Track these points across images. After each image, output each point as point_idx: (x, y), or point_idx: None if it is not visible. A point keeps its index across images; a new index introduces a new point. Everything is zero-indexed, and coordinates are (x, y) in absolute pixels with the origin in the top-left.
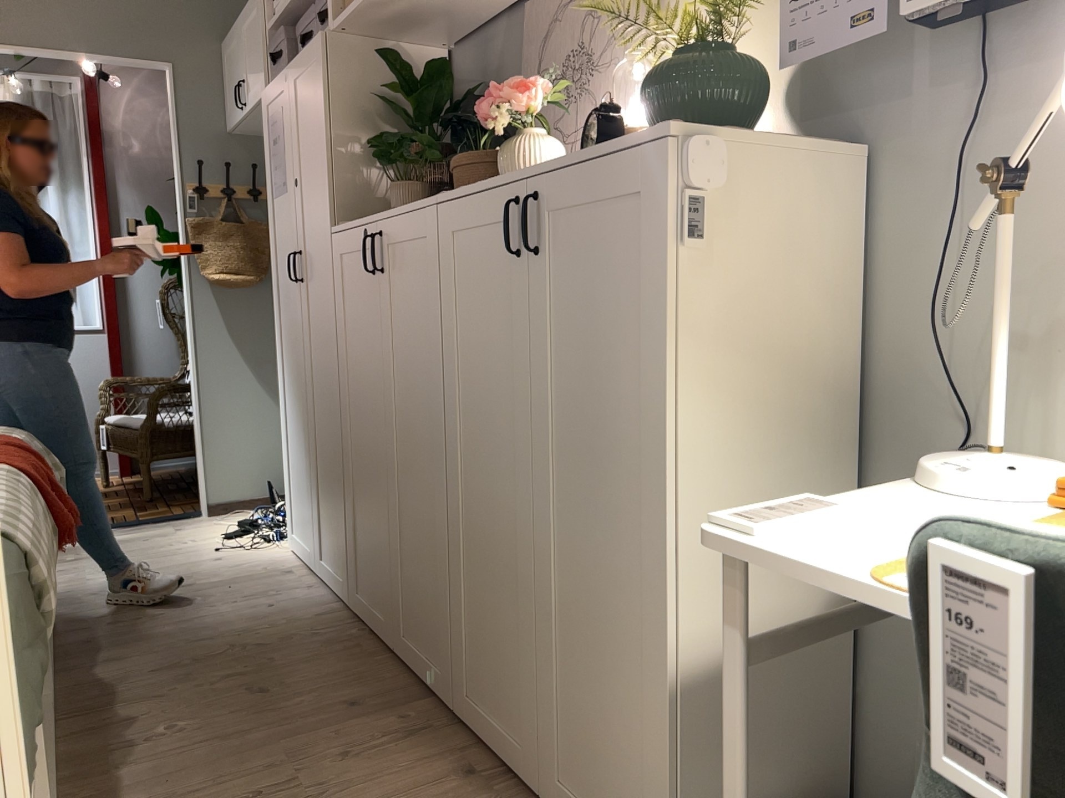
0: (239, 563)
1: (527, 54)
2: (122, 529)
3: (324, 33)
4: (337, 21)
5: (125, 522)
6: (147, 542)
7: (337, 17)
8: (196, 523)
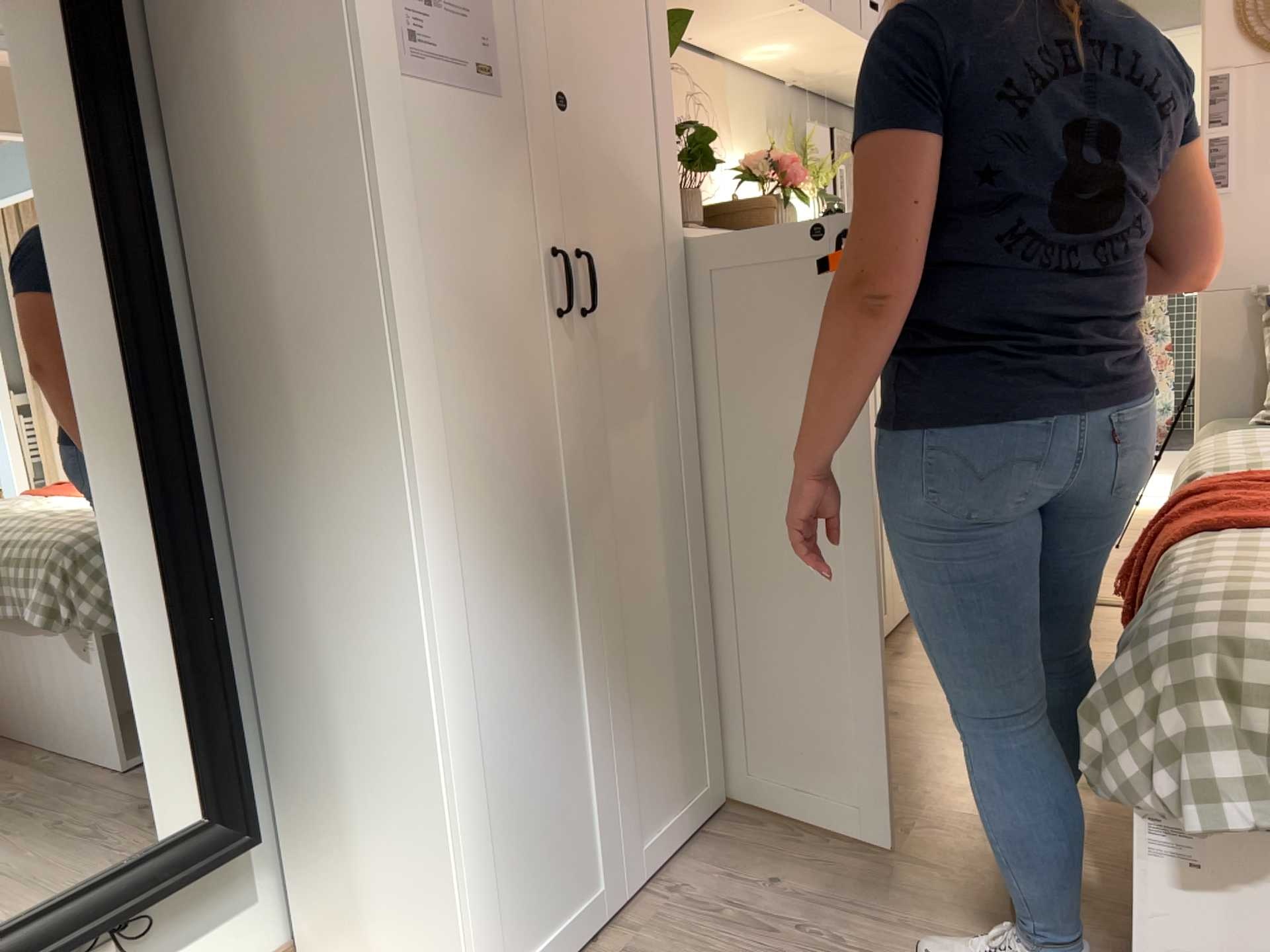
0: None
1: None
2: None
3: None
4: None
5: None
6: None
7: None
8: None
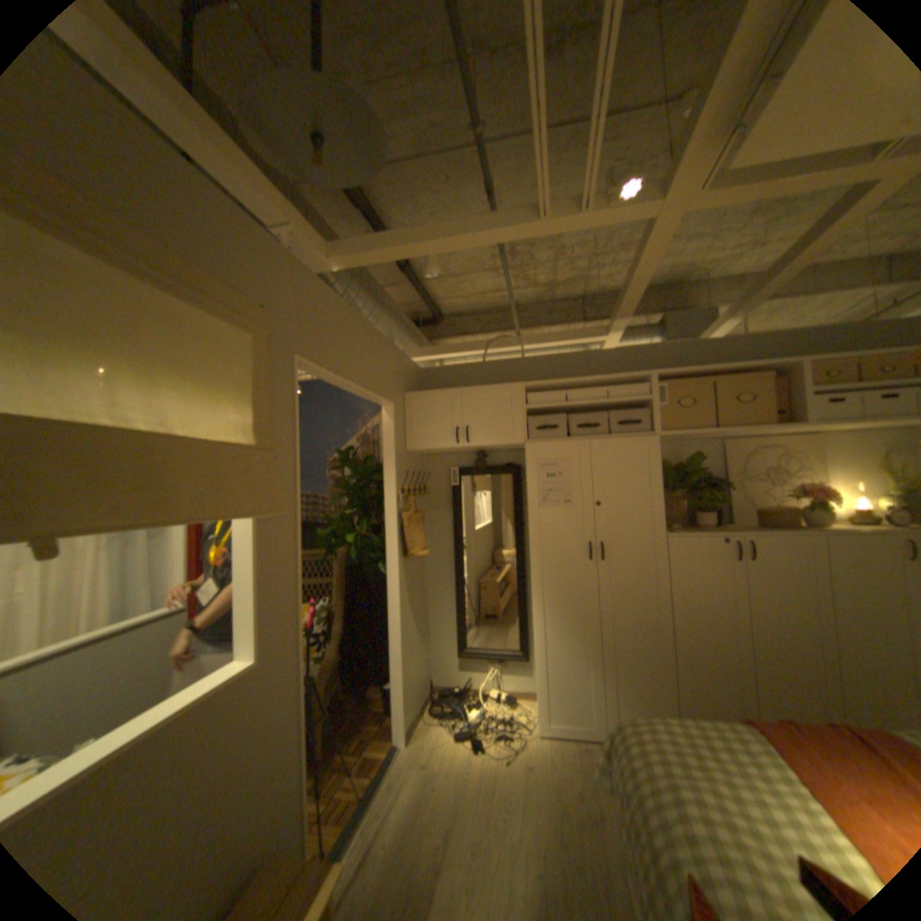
0: (547, 765)
1: (728, 461)
2: (380, 797)
3: (656, 438)
4: (668, 435)
5: (369, 790)
6: (441, 792)
7: (668, 433)
8: (418, 758)
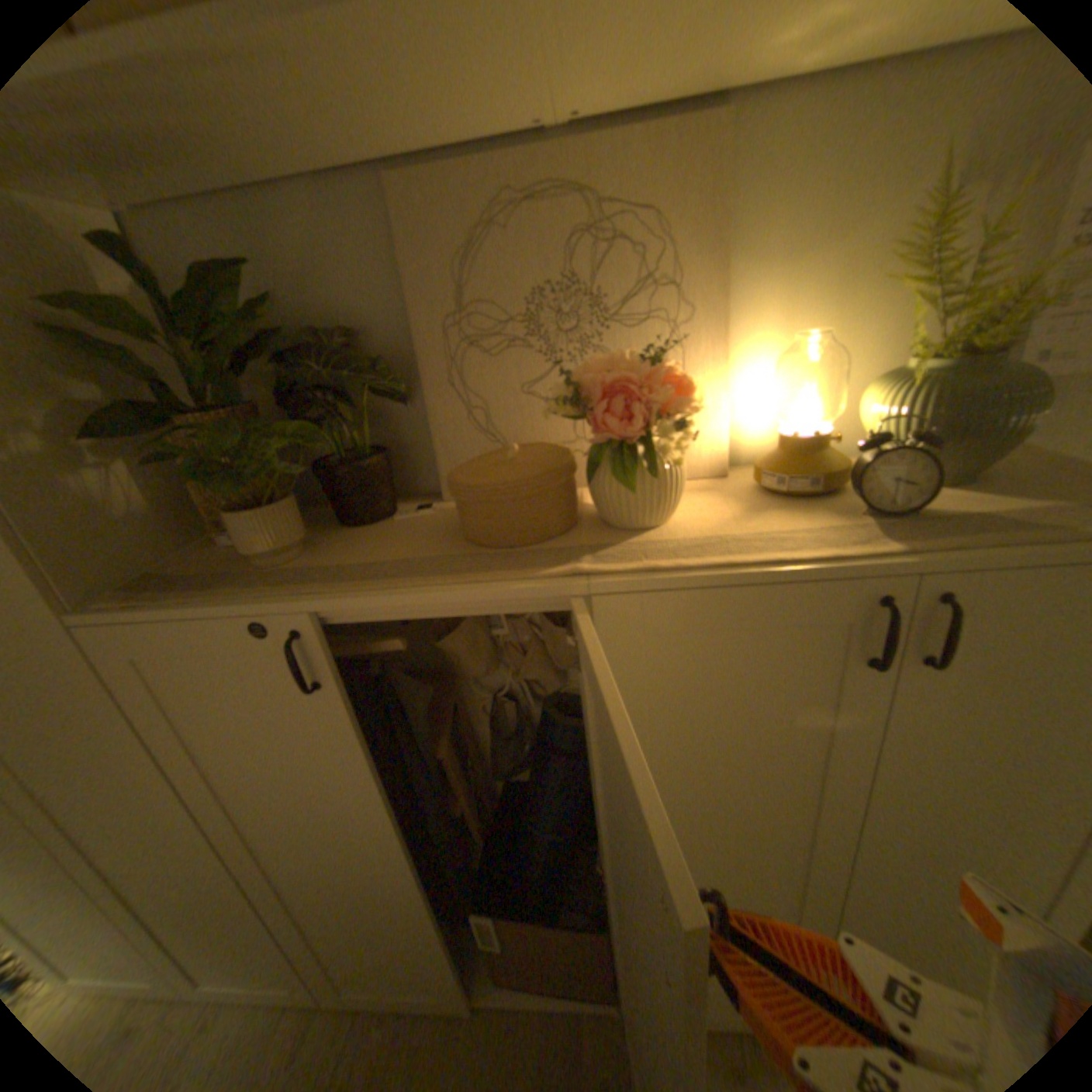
0: None
1: (407, 265)
2: None
3: None
4: None
5: None
6: None
7: None
8: None
